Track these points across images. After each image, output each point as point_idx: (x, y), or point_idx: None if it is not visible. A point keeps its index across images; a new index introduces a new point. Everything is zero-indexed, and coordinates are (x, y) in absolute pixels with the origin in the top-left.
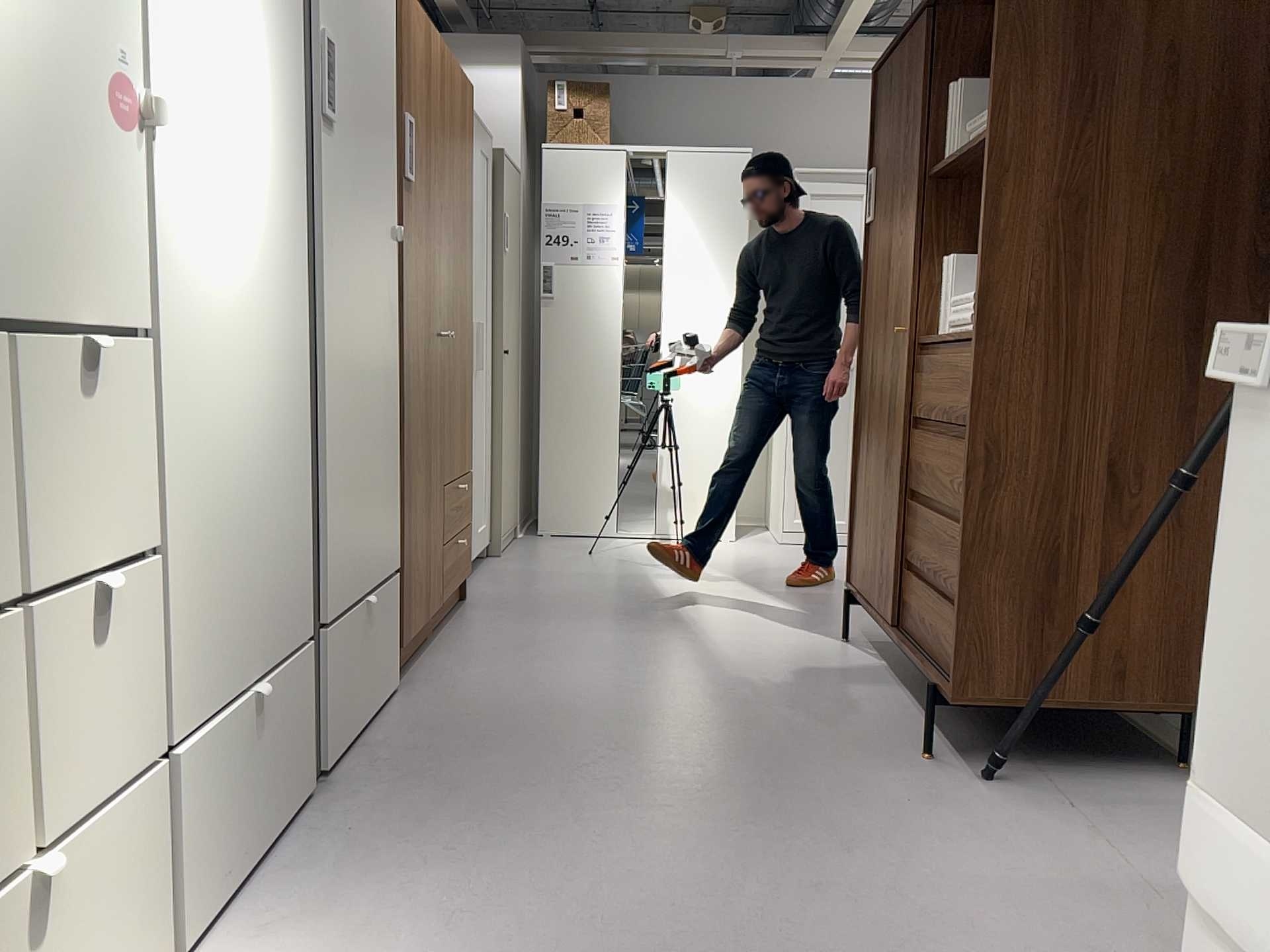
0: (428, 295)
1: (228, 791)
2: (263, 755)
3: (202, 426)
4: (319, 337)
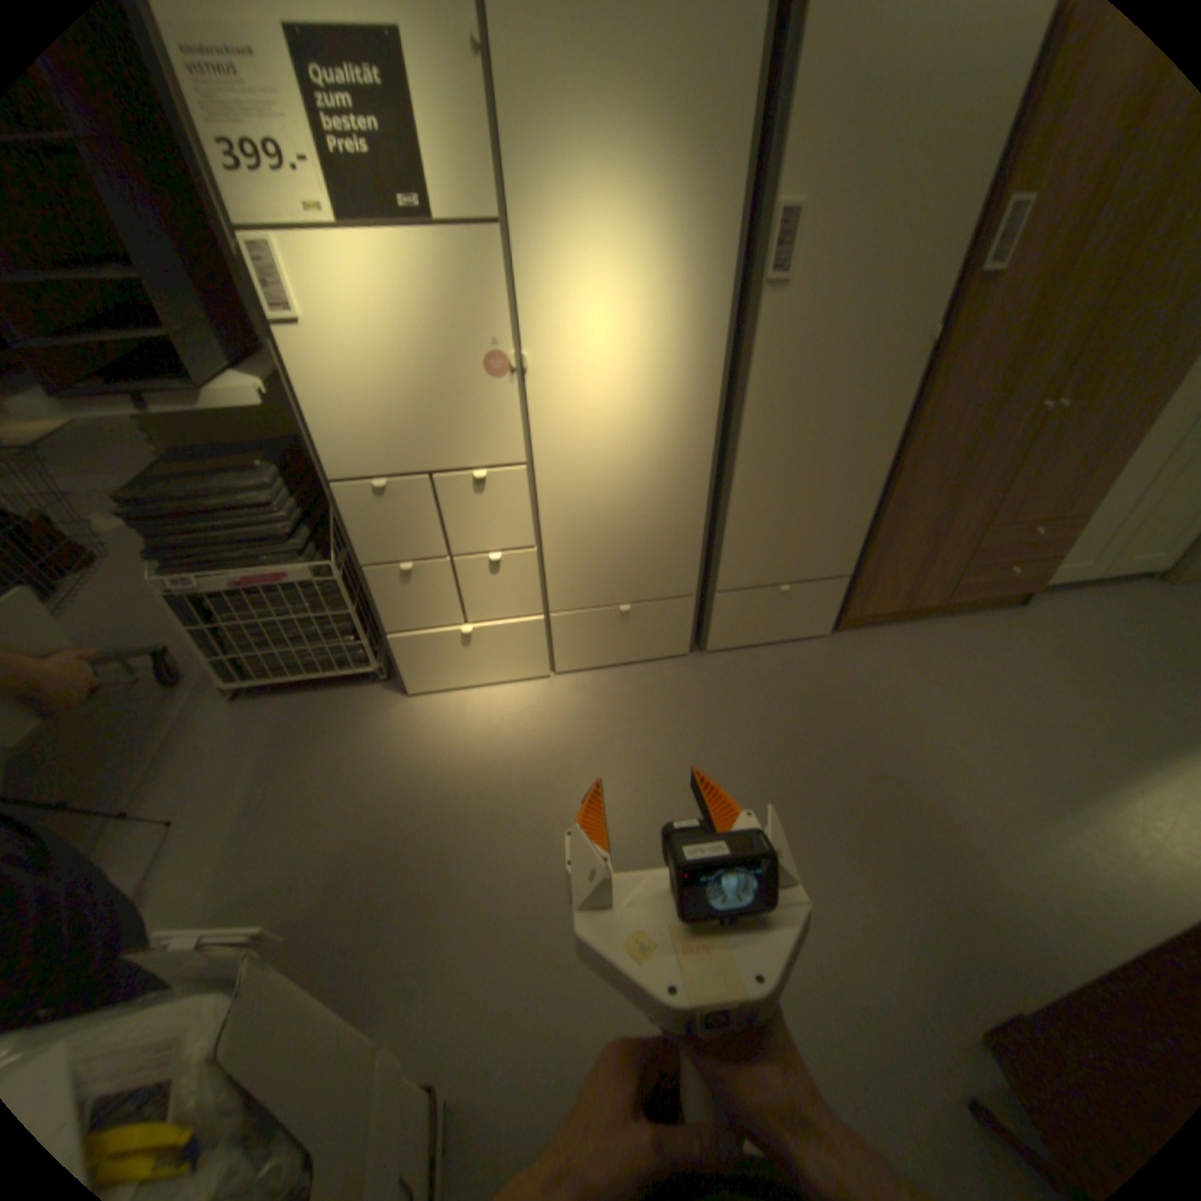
0: (1017, 372)
1: (598, 635)
2: (633, 630)
3: (582, 500)
4: (741, 441)
